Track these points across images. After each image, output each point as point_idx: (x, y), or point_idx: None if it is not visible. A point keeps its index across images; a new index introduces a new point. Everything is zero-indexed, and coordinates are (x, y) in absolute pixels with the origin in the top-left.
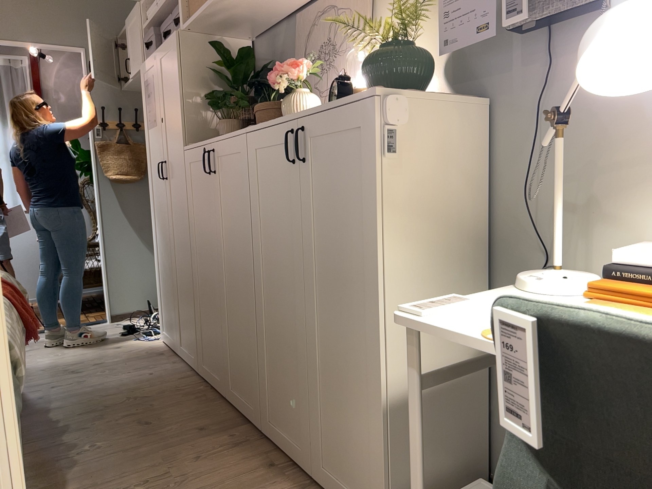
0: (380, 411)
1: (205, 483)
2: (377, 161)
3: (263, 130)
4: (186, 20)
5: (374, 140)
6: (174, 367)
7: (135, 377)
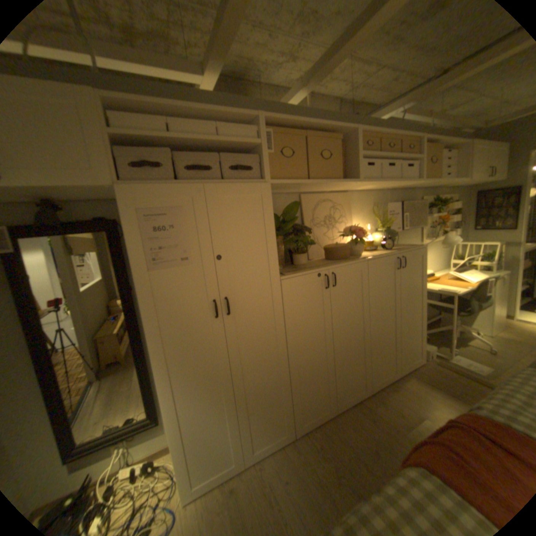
0: (425, 328)
1: (418, 409)
2: (426, 263)
3: (381, 258)
4: (270, 177)
5: (426, 258)
6: (270, 466)
7: (291, 497)
